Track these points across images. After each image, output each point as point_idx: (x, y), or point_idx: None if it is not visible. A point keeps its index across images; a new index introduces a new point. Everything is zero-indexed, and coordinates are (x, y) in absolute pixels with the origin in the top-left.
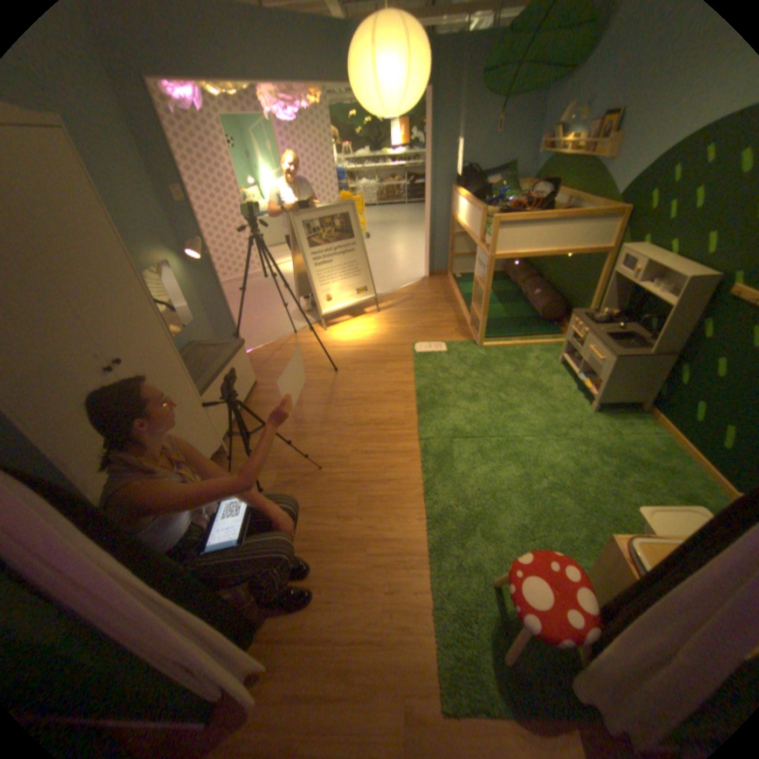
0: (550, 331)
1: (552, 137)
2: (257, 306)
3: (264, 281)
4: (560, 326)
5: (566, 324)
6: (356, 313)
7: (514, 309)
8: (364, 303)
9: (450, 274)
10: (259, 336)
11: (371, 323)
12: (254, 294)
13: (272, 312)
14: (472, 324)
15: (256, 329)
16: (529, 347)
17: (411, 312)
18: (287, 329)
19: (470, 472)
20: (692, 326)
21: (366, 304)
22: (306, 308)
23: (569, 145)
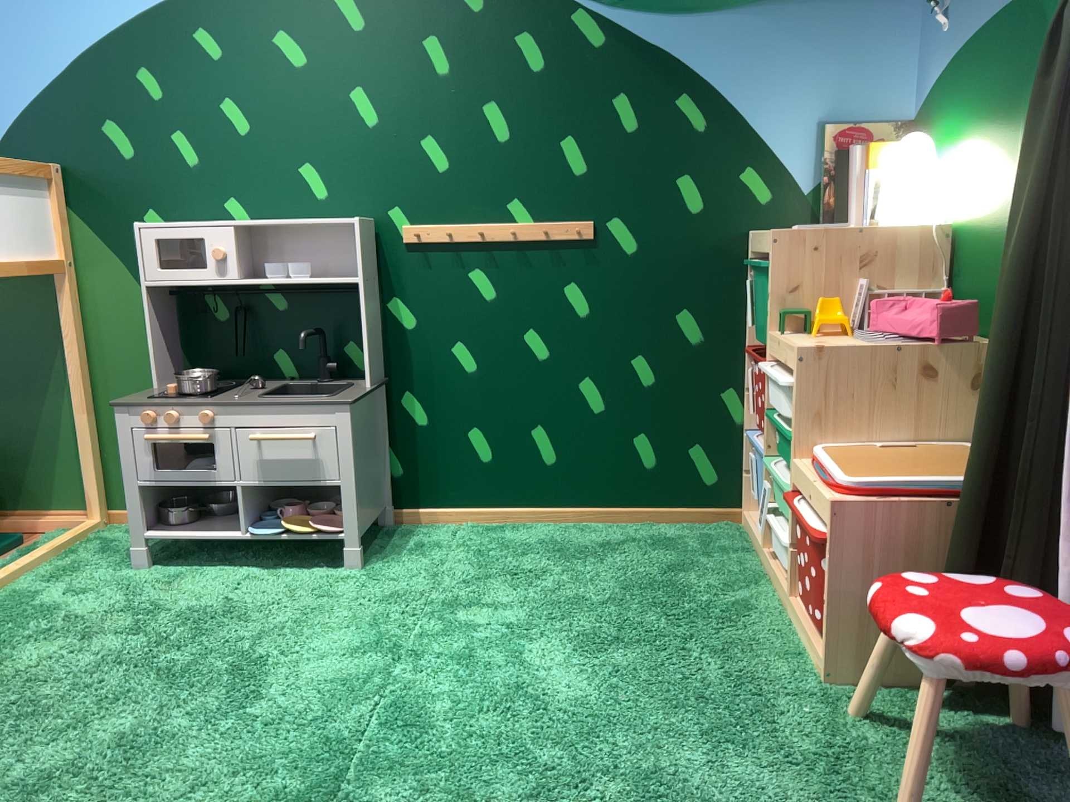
0: None
1: None
2: None
3: None
4: None
5: (2, 518)
6: None
7: None
8: None
9: None
10: None
11: None
12: None
13: None
14: None
15: None
16: (5, 590)
17: None
18: None
19: None
20: (374, 321)
21: None
22: None
23: None
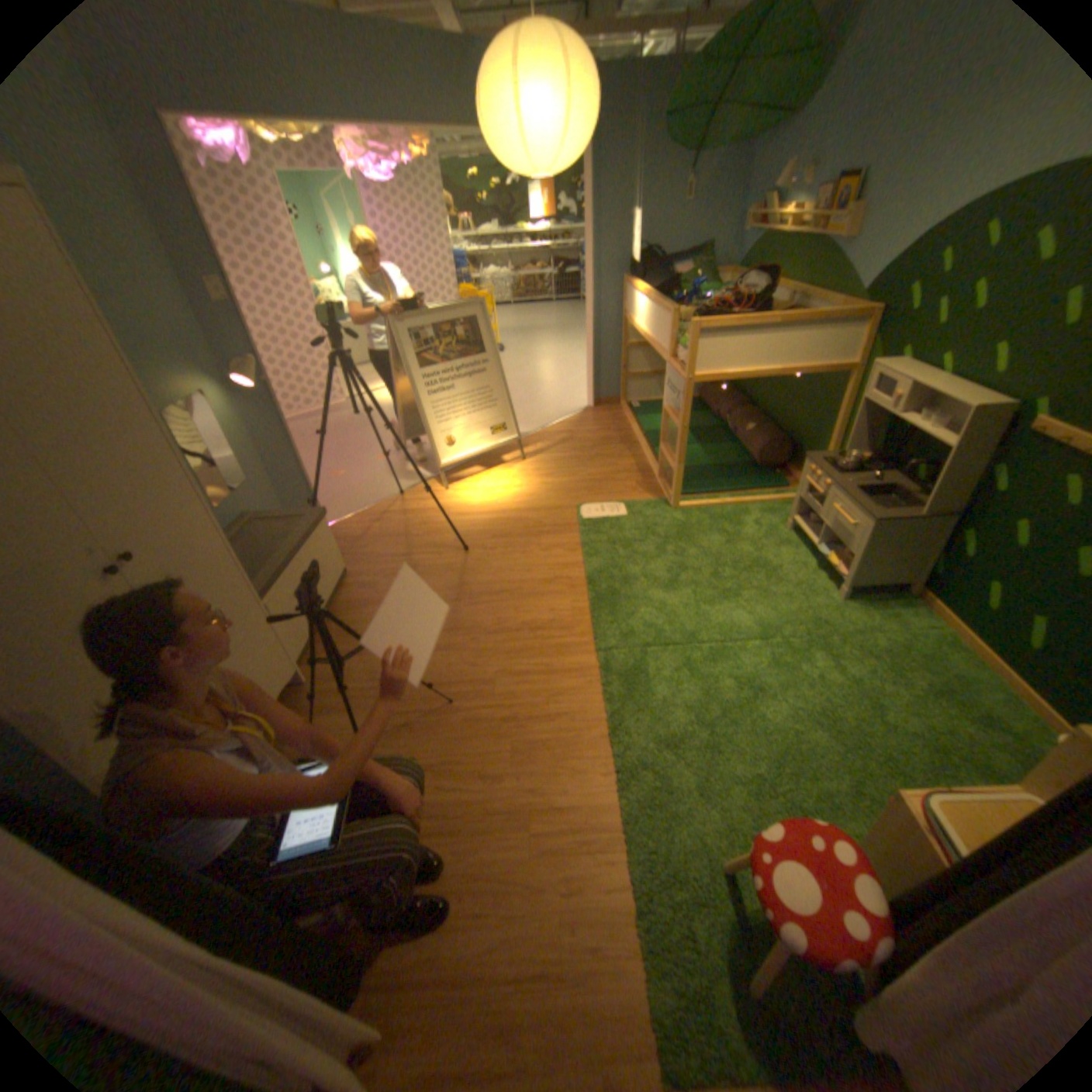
0: (772, 482)
1: (764, 208)
2: (342, 454)
3: (349, 416)
4: (785, 475)
5: (794, 472)
6: (490, 461)
7: (718, 451)
8: (502, 447)
9: (624, 402)
10: (347, 500)
11: (513, 476)
12: (336, 436)
13: (365, 462)
14: (661, 474)
15: (341, 489)
16: (744, 507)
17: (571, 459)
18: (389, 488)
19: (675, 697)
20: (977, 475)
21: (505, 448)
22: (415, 456)
23: (789, 219)
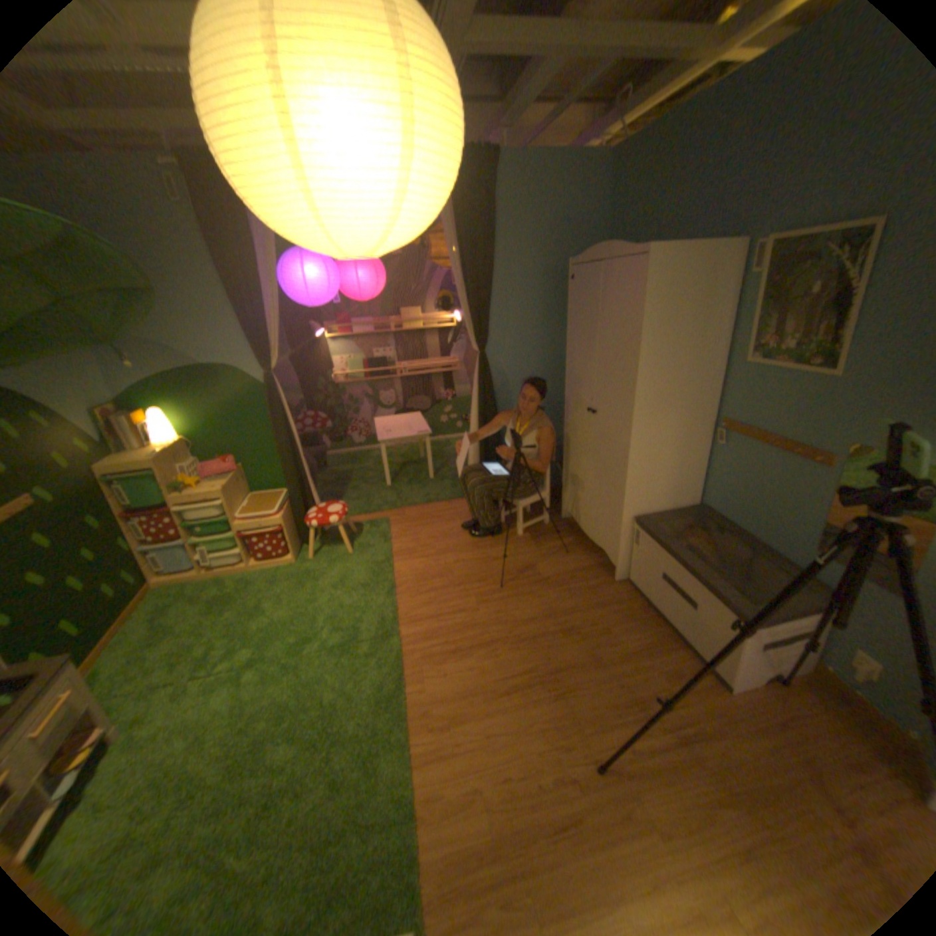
0: None
1: None
2: None
3: None
4: None
5: None
6: None
7: None
8: None
9: None
10: None
11: None
12: None
13: None
14: None
15: None
16: None
17: None
18: None
19: (343, 613)
20: None
21: None
22: None
23: None
